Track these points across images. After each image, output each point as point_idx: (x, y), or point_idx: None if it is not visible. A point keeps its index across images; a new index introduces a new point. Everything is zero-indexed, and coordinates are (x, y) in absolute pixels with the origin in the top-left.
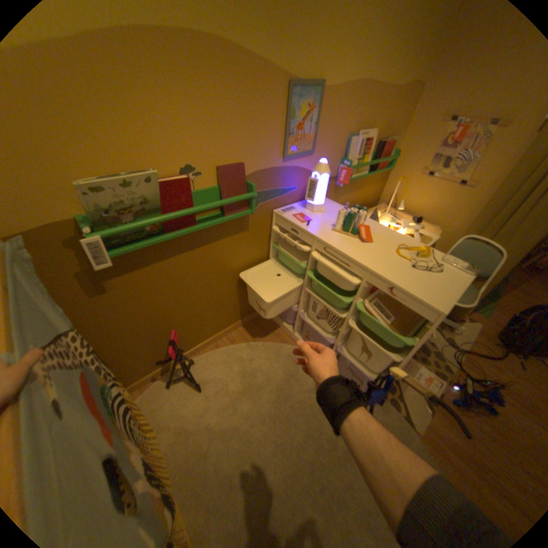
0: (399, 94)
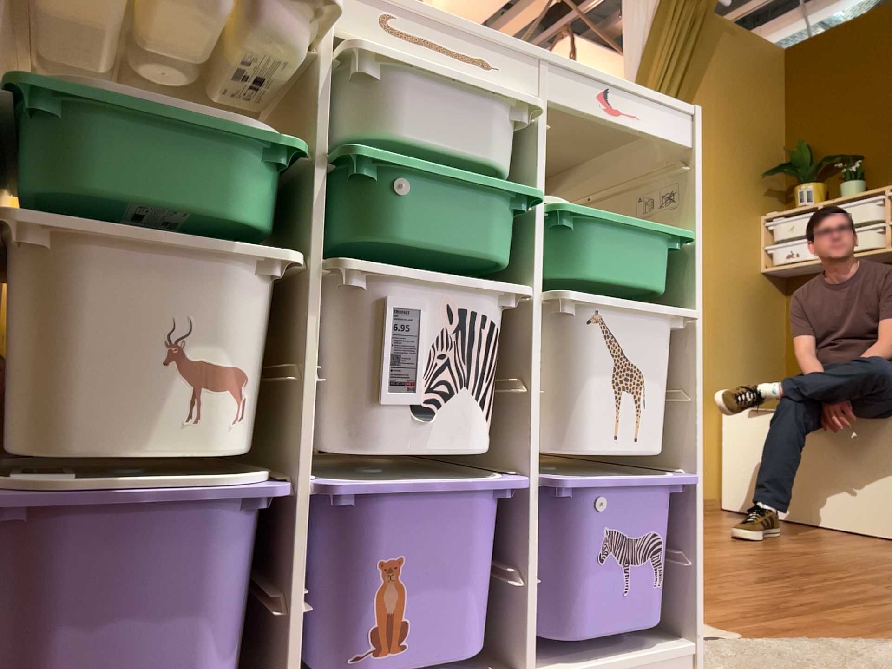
0: None
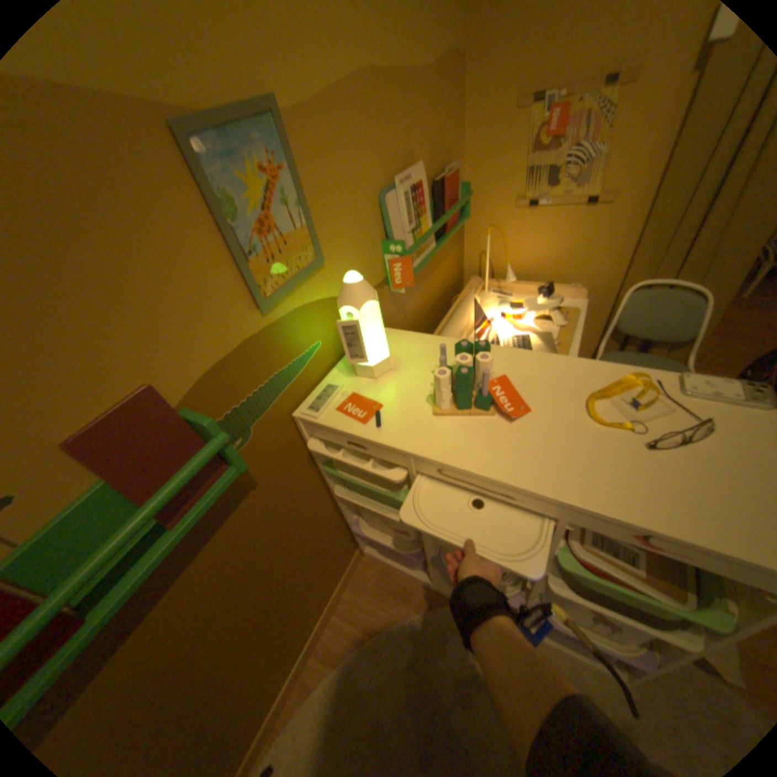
0: (433, 84)
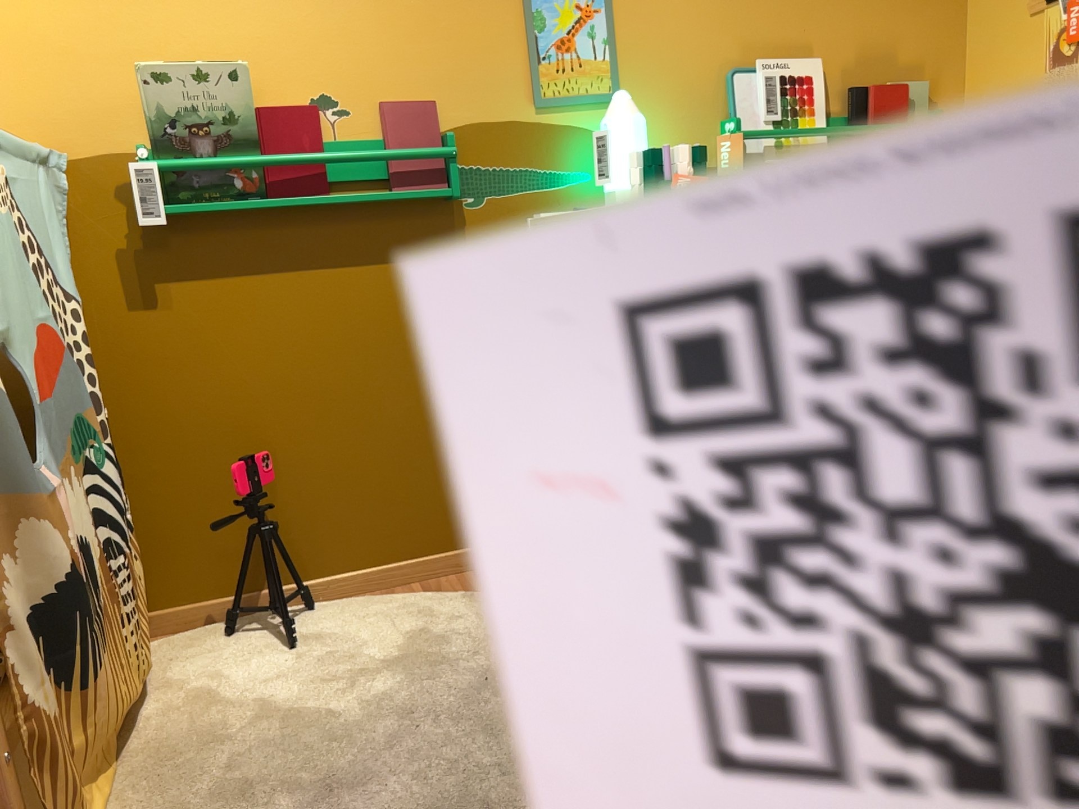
0: None
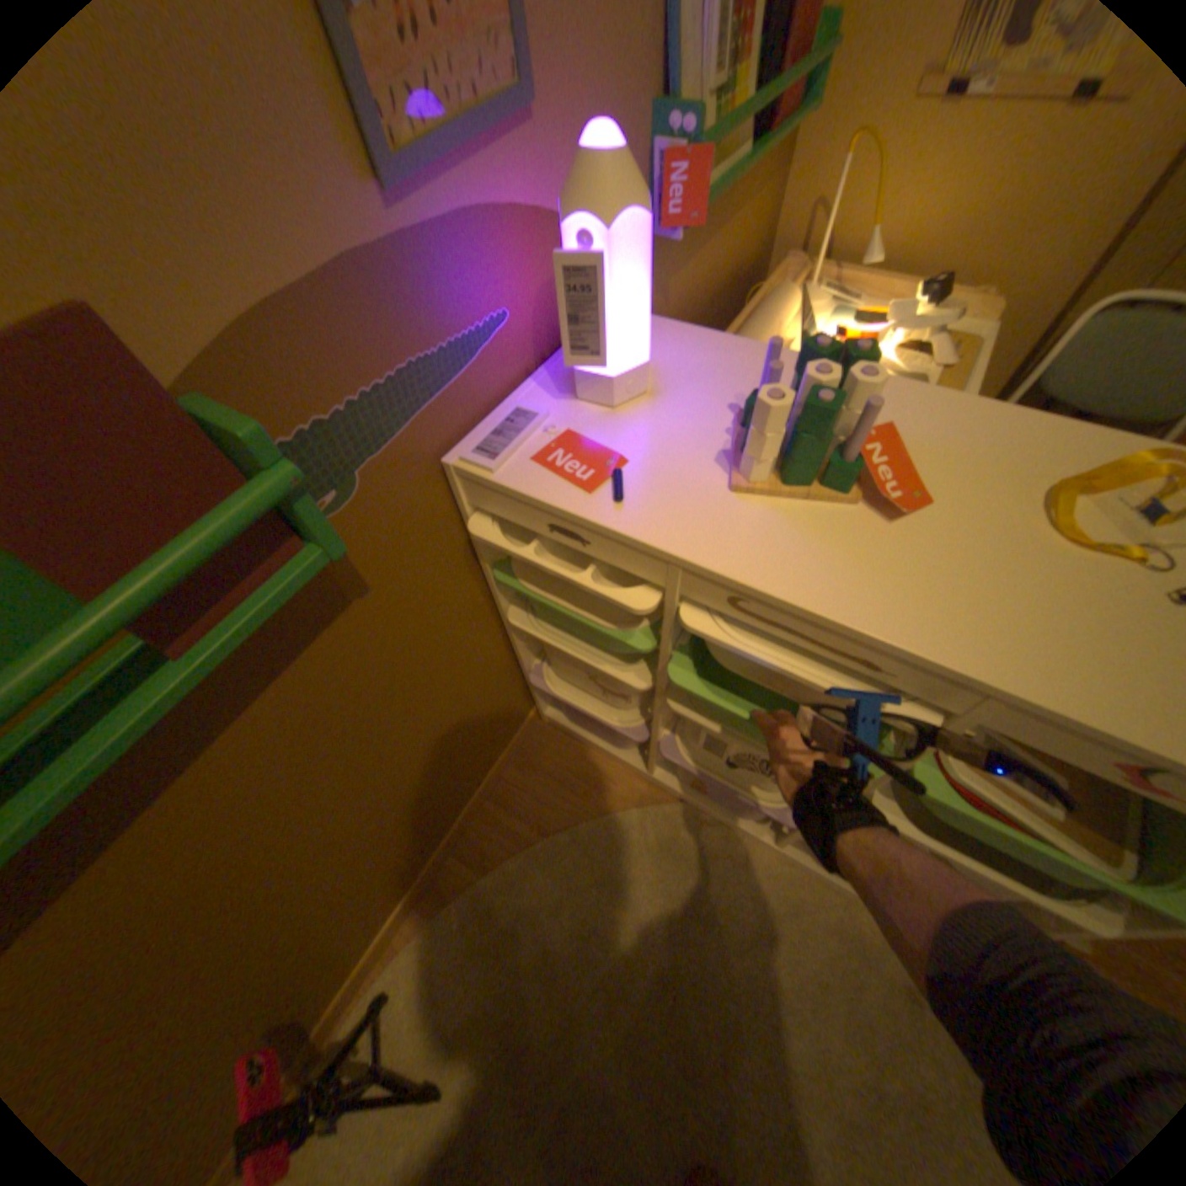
0: None
